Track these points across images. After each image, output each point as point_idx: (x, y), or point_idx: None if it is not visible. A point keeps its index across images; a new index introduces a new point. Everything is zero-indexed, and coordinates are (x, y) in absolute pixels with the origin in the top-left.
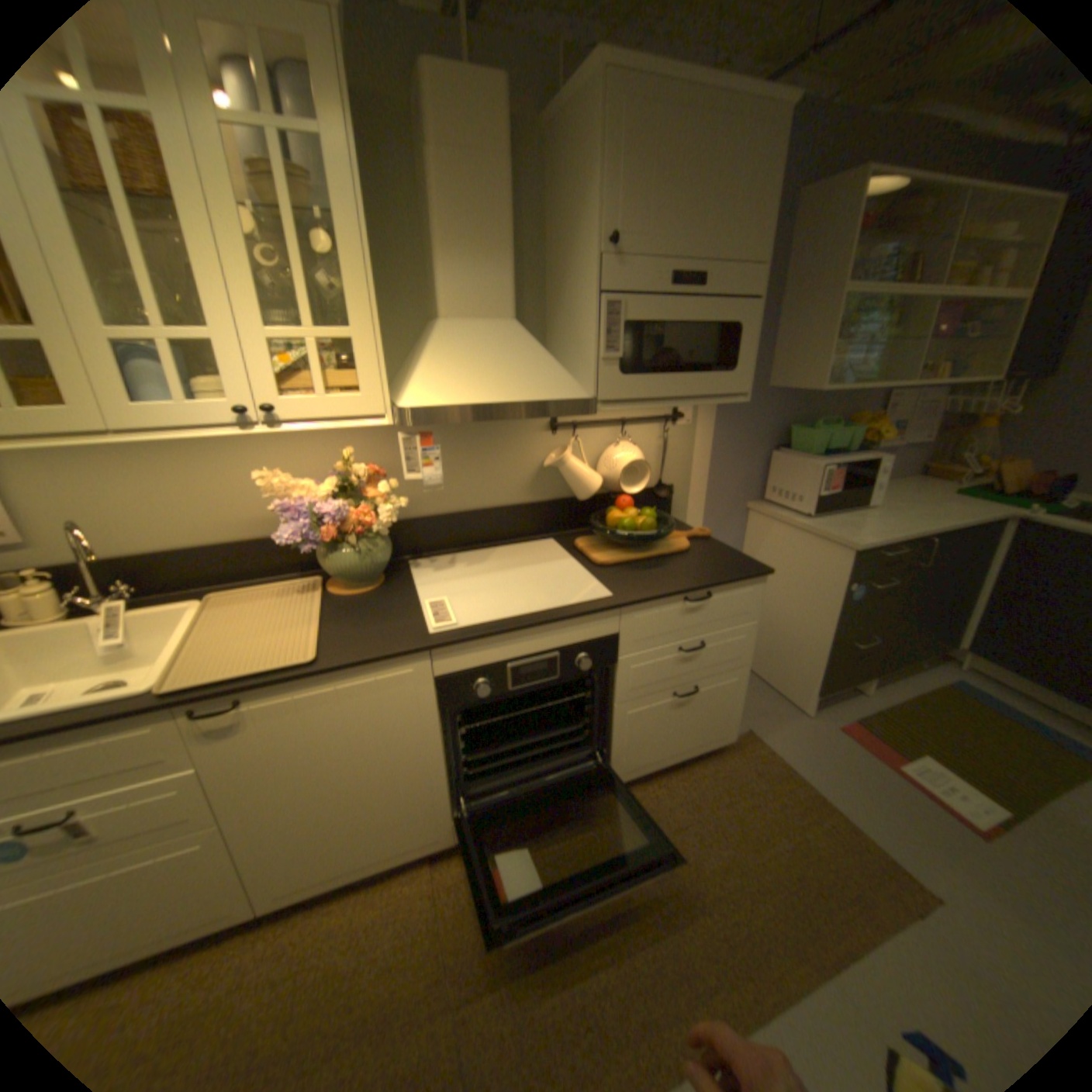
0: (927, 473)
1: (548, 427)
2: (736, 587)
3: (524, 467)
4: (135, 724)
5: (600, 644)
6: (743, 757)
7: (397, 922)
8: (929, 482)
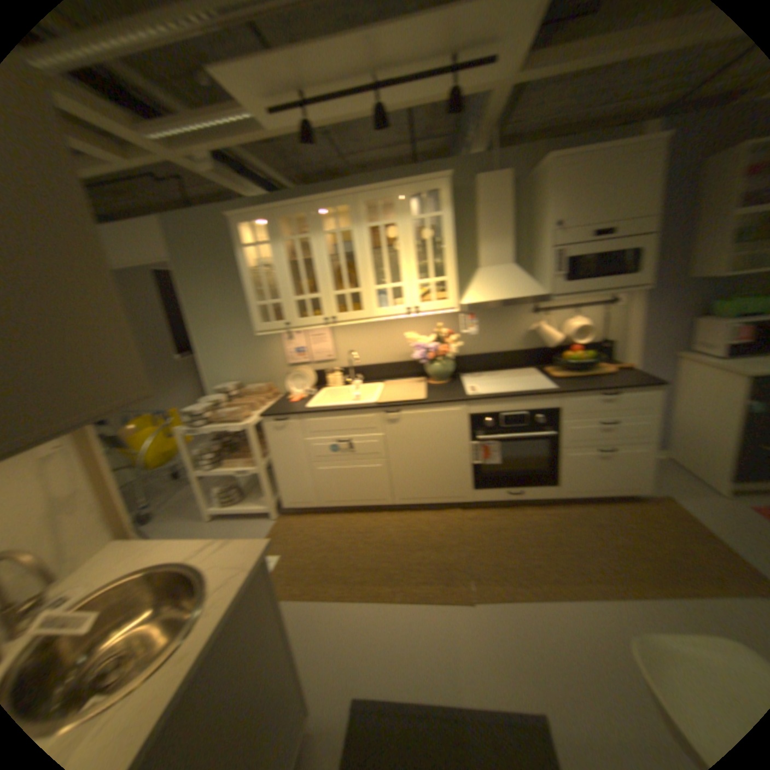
0: None
1: (531, 311)
2: (638, 391)
3: (517, 331)
4: (369, 412)
5: (548, 412)
6: (657, 507)
7: (445, 523)
8: None
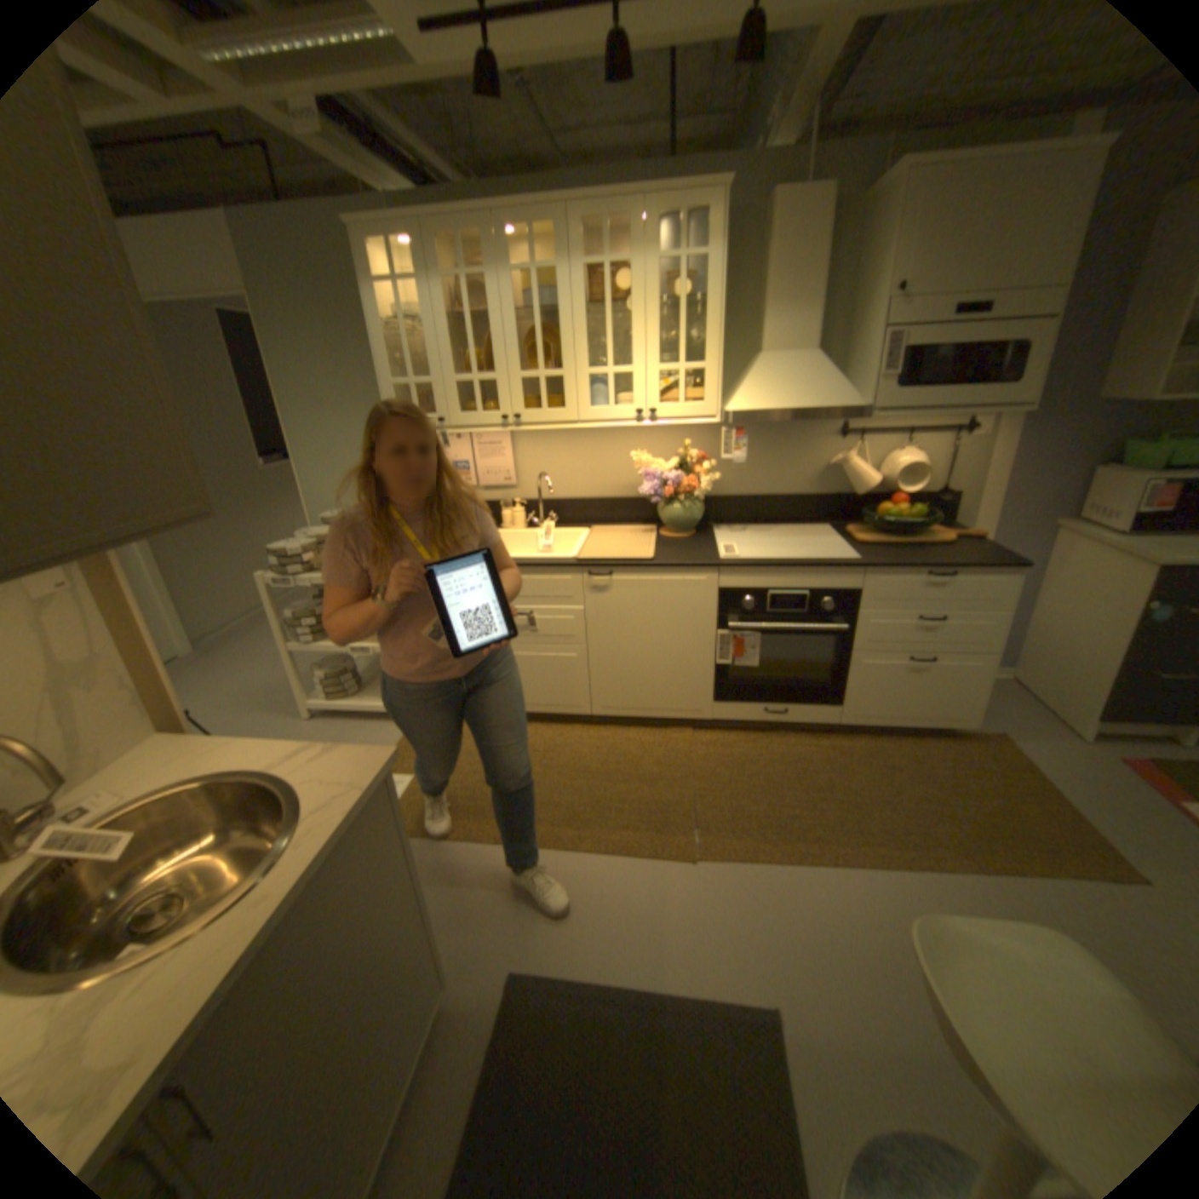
0: None
1: (839, 432)
2: (987, 573)
3: (813, 464)
4: (567, 573)
5: (845, 594)
6: (985, 748)
7: (669, 747)
8: None
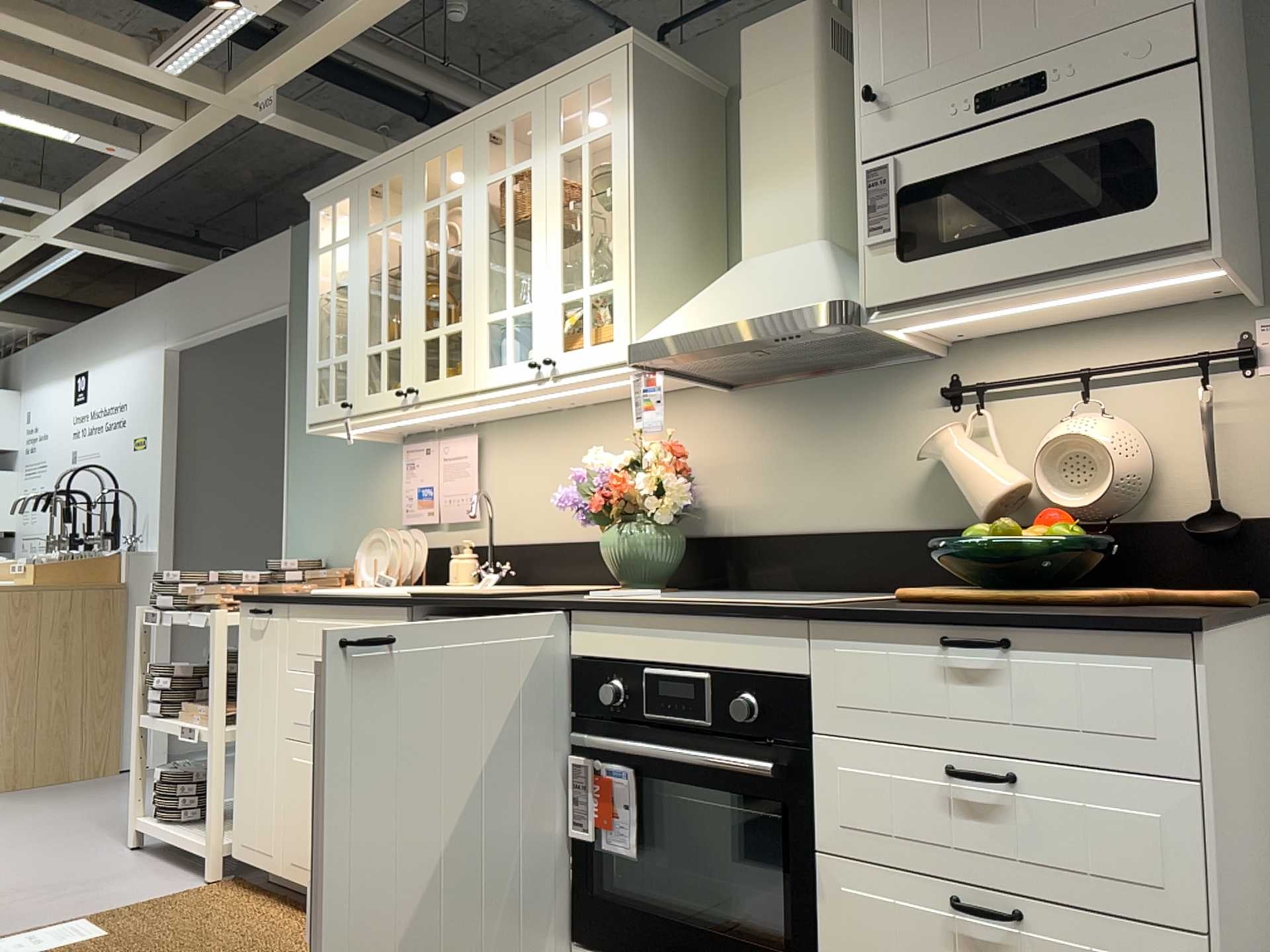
0: None
1: (943, 397)
2: (1086, 644)
3: (903, 465)
4: (389, 614)
5: (778, 686)
6: None
7: None
8: None
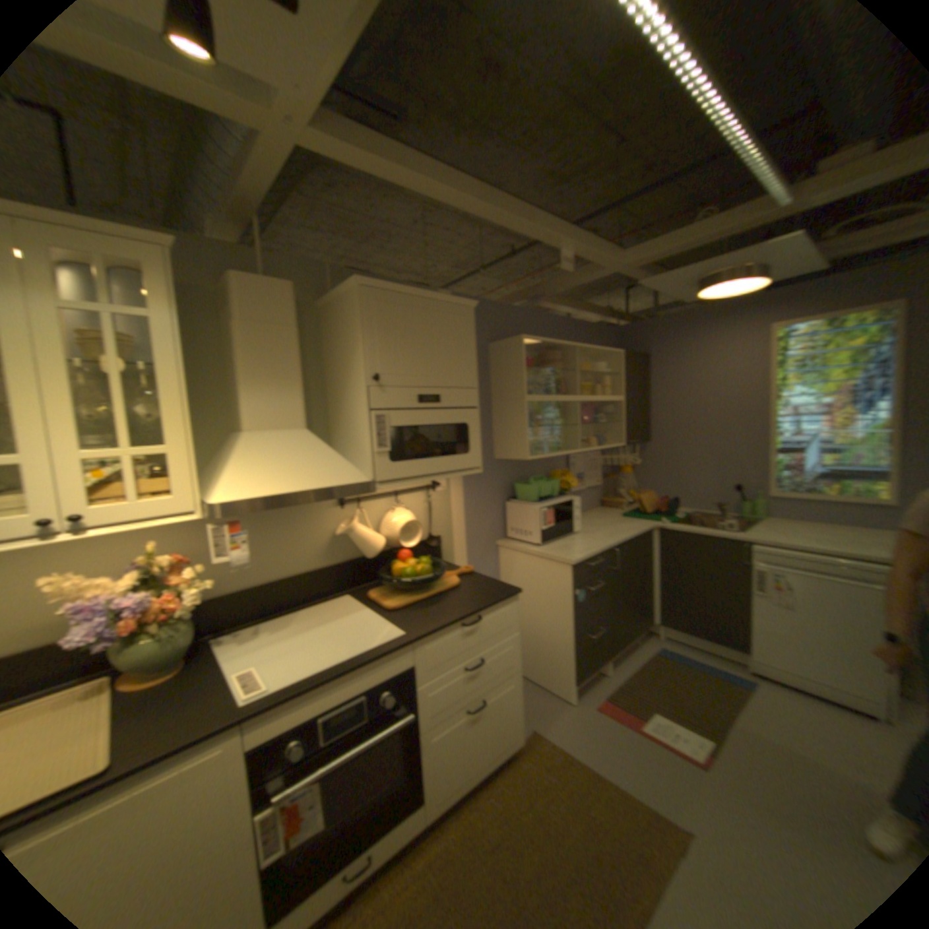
0: (604, 505)
1: (339, 503)
2: (498, 608)
3: (321, 537)
4: None
5: (401, 680)
6: (533, 758)
7: None
8: (606, 511)
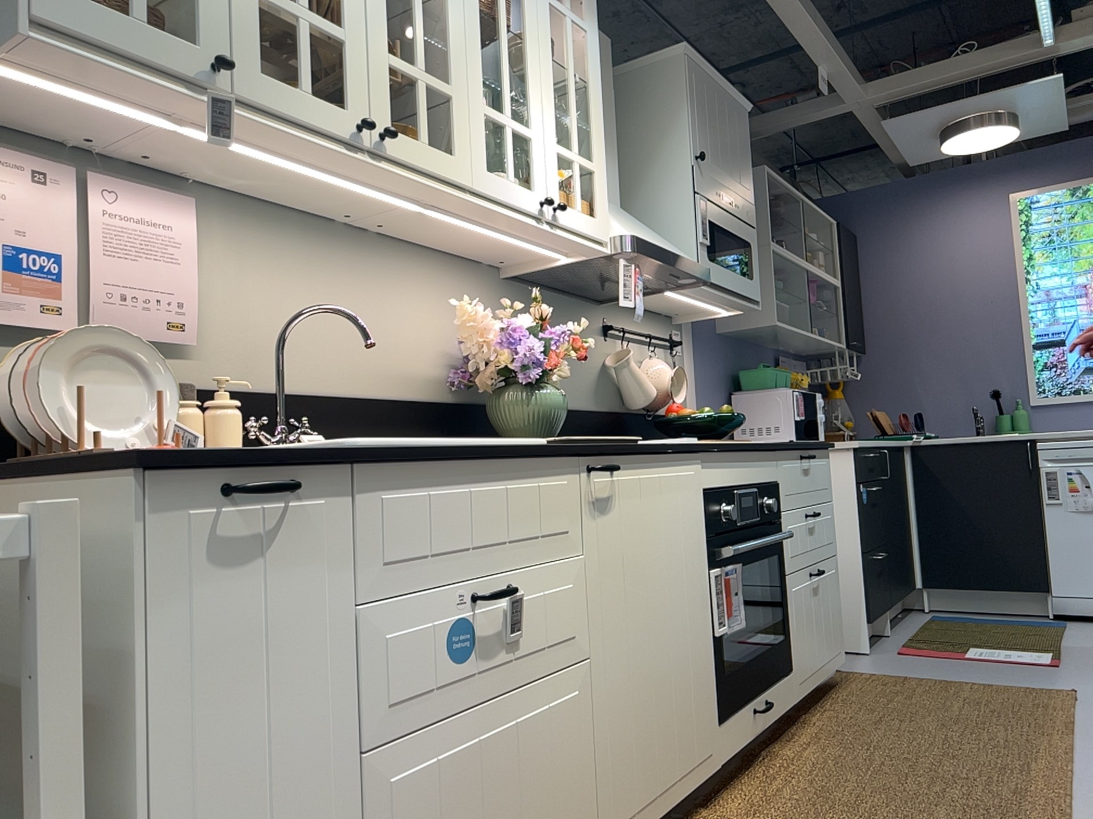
0: None
1: (604, 330)
2: (820, 455)
3: (592, 368)
4: (560, 468)
5: (773, 489)
6: (855, 680)
7: None
8: None
